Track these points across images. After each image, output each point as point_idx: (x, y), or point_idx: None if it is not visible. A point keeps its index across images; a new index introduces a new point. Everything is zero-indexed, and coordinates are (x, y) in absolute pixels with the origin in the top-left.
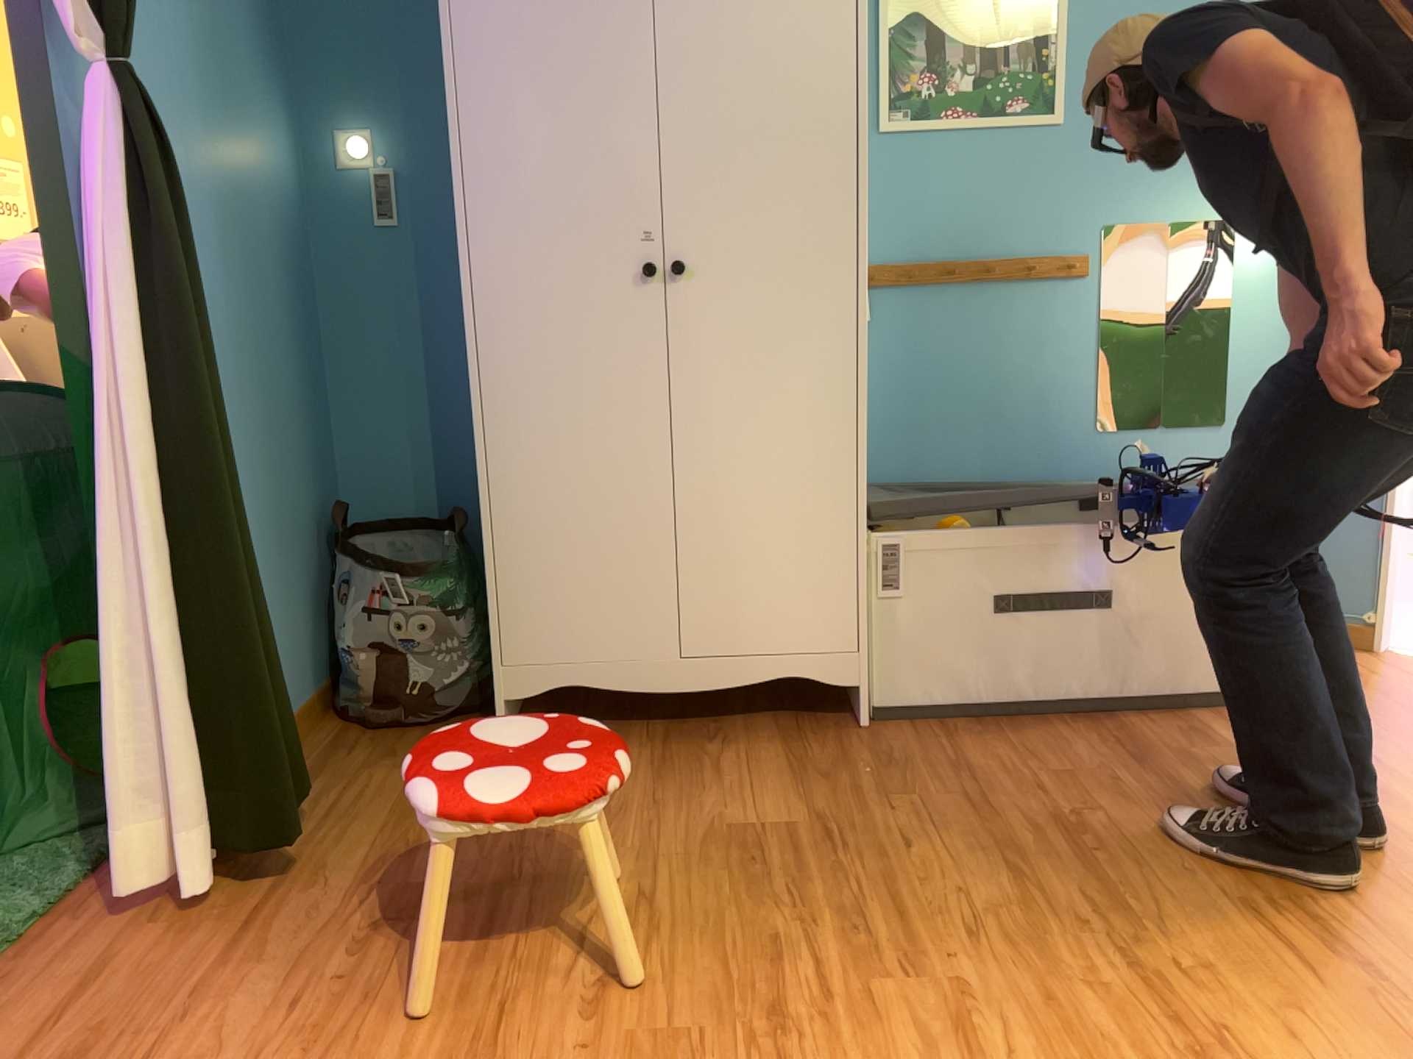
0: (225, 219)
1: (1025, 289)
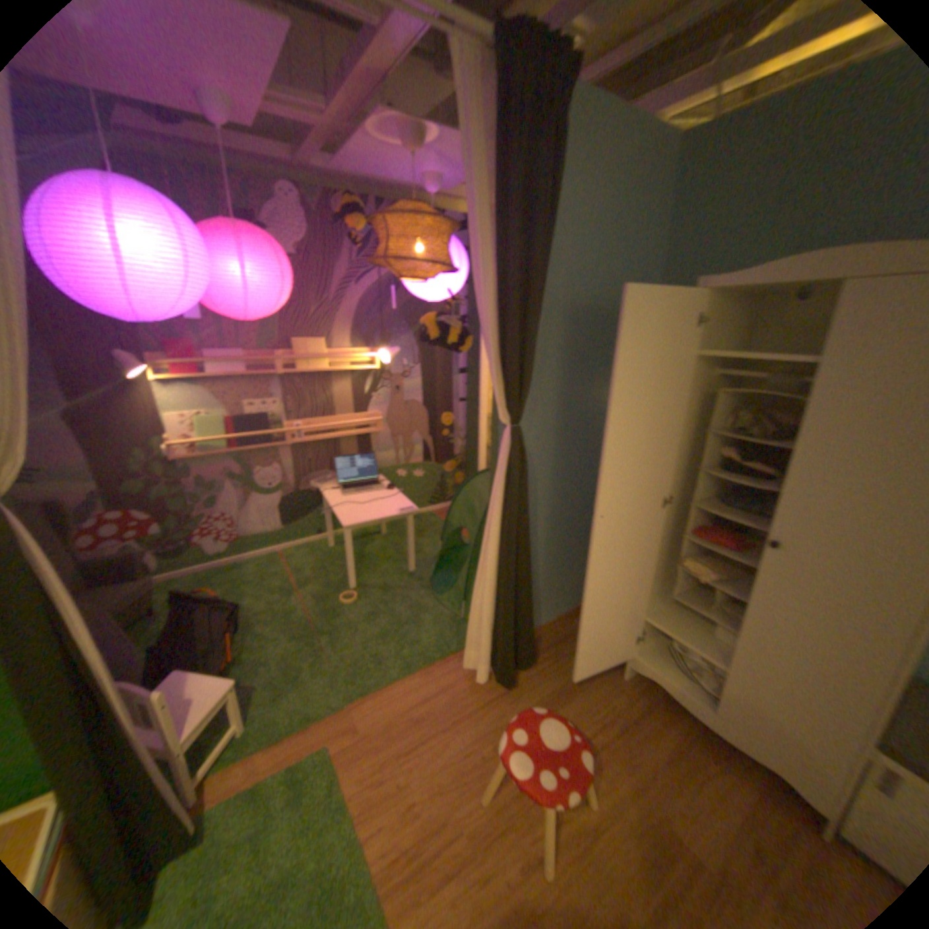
0: (580, 442)
1: None
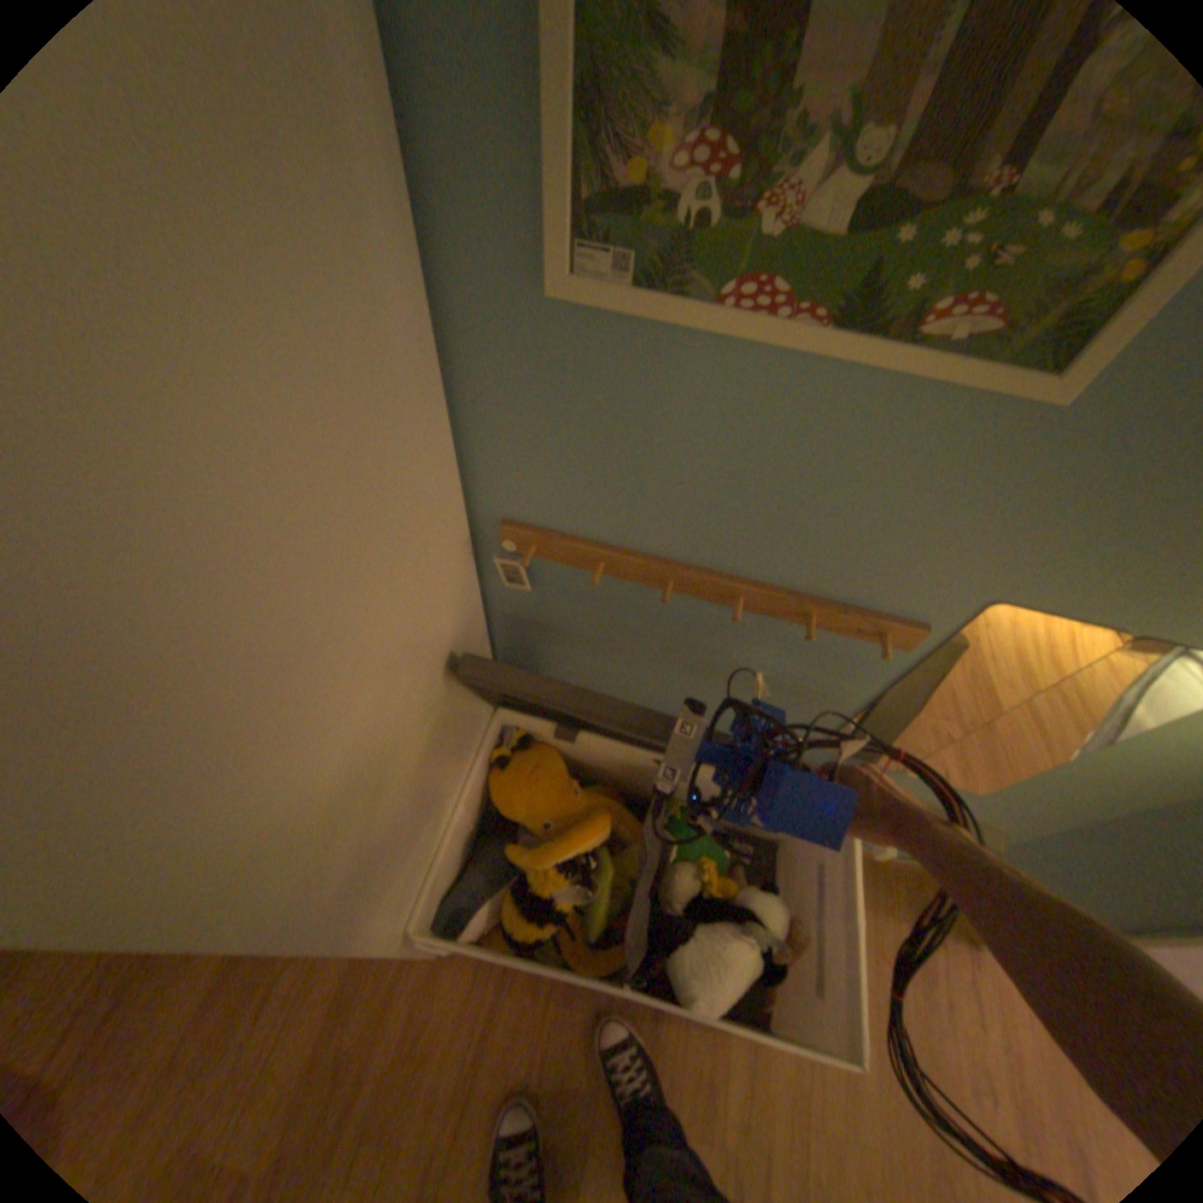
0: None
1: (797, 625)
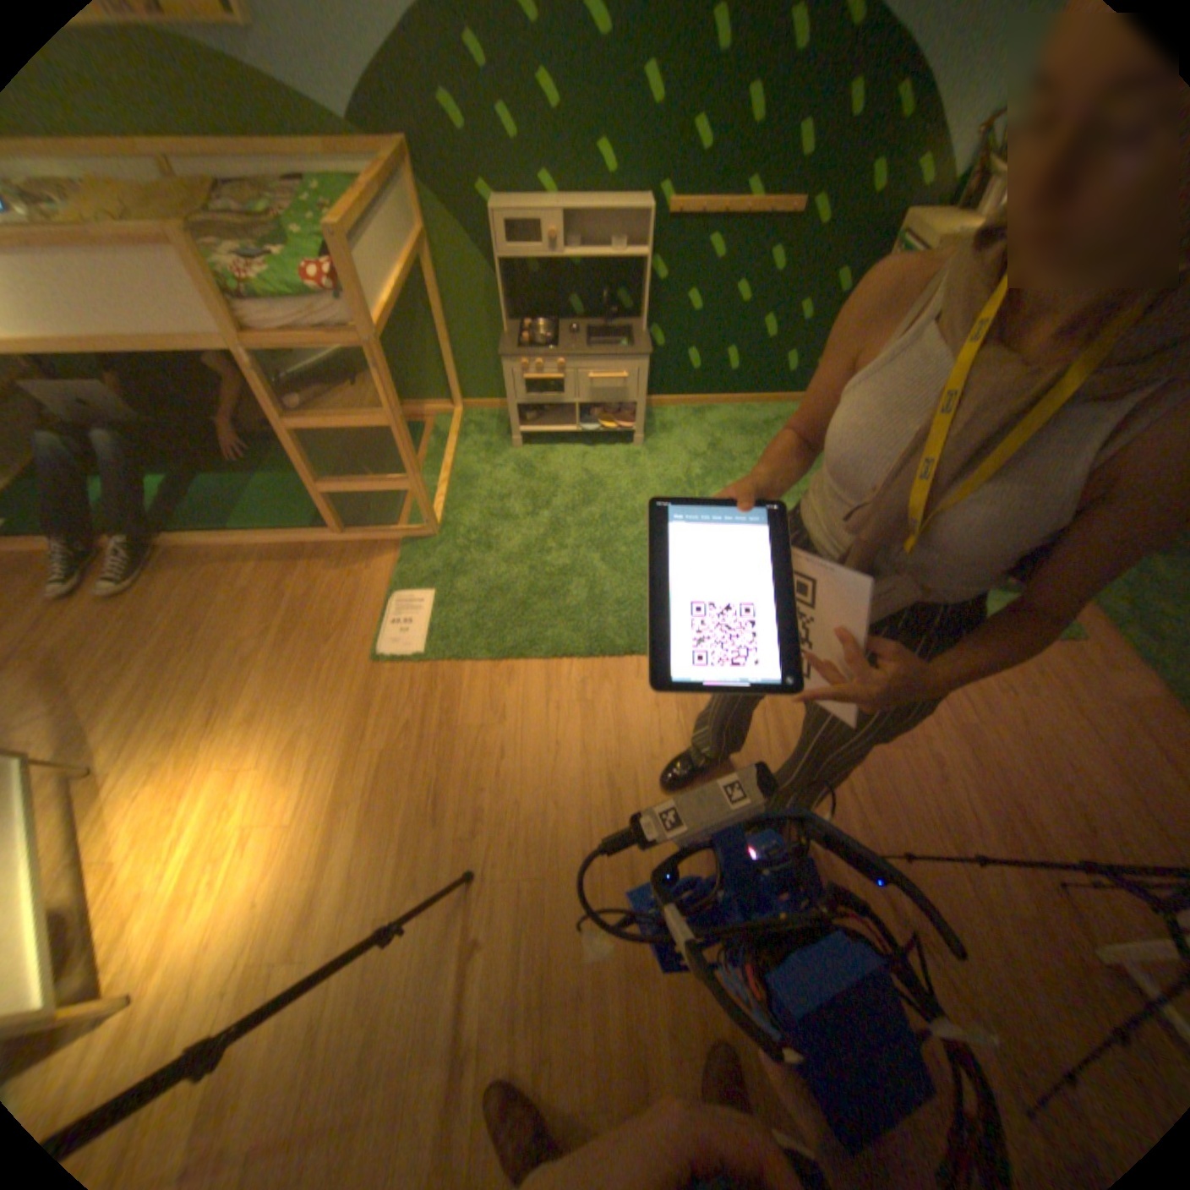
0: None
1: None
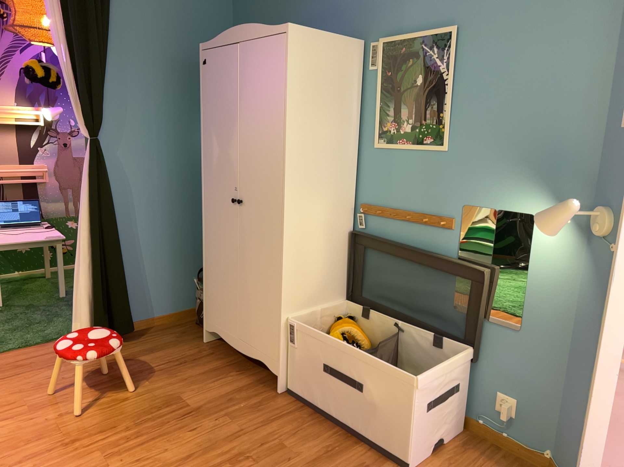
0: (171, 165)
1: (426, 229)
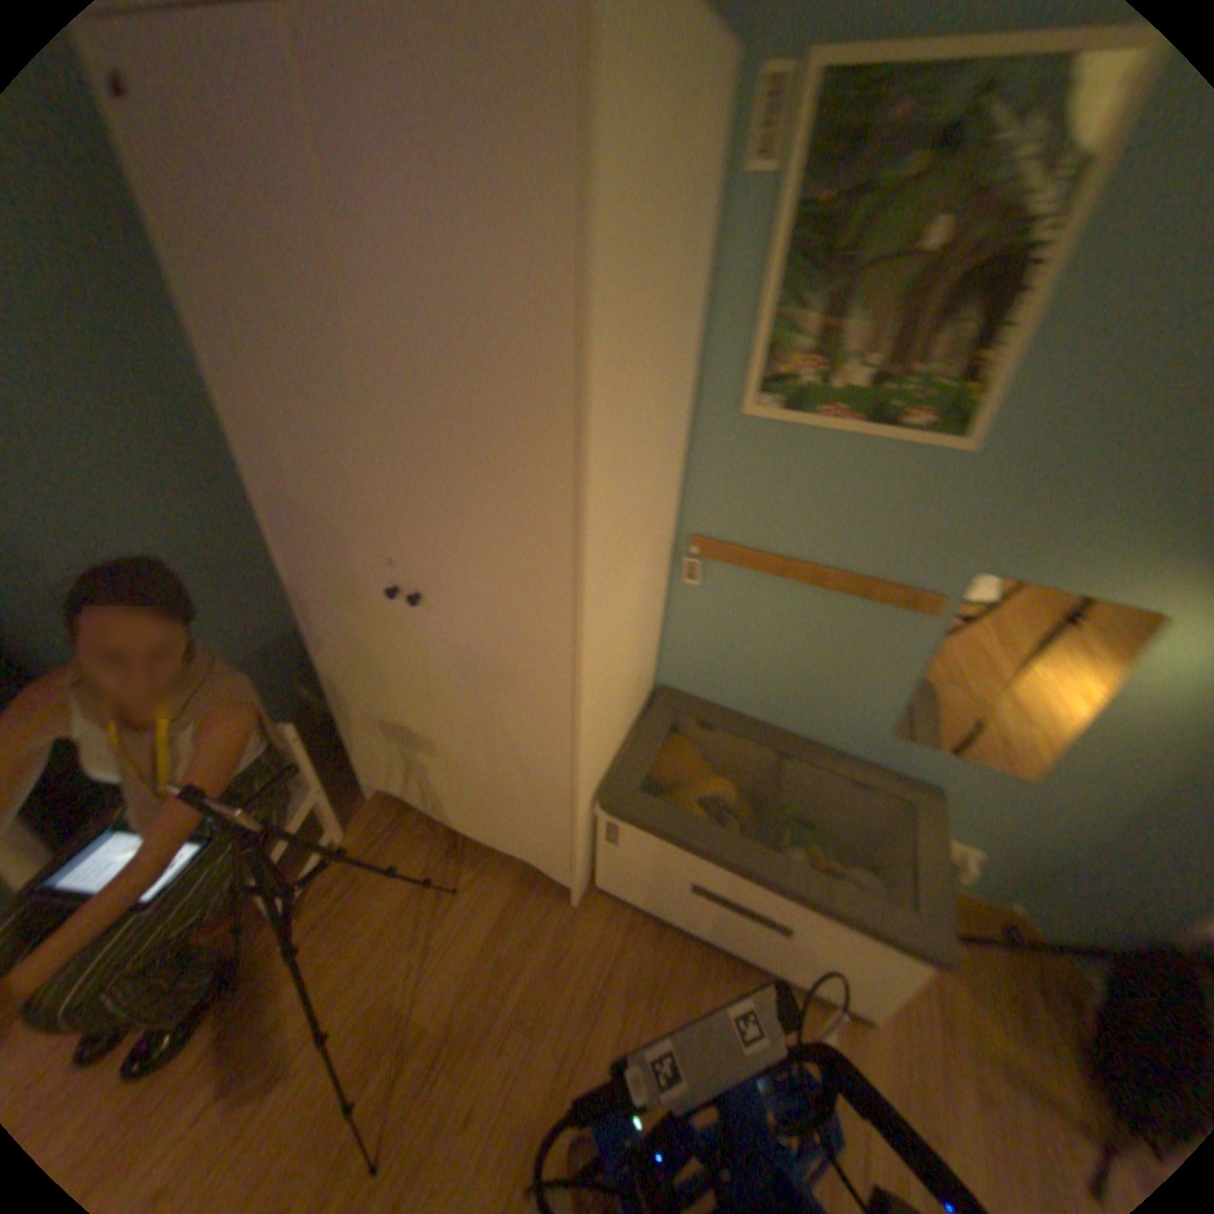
0: (133, 448)
1: (863, 607)
